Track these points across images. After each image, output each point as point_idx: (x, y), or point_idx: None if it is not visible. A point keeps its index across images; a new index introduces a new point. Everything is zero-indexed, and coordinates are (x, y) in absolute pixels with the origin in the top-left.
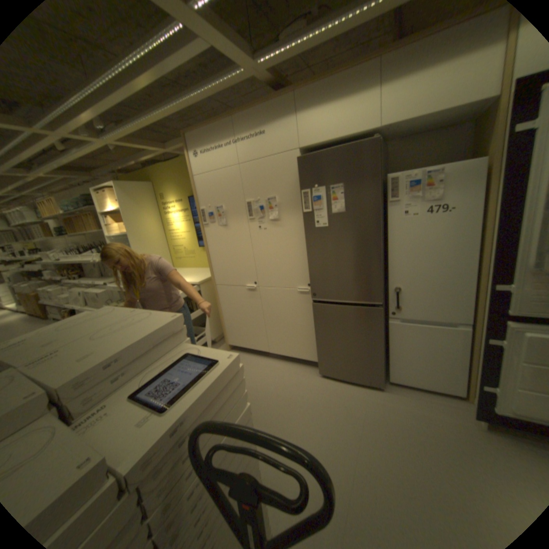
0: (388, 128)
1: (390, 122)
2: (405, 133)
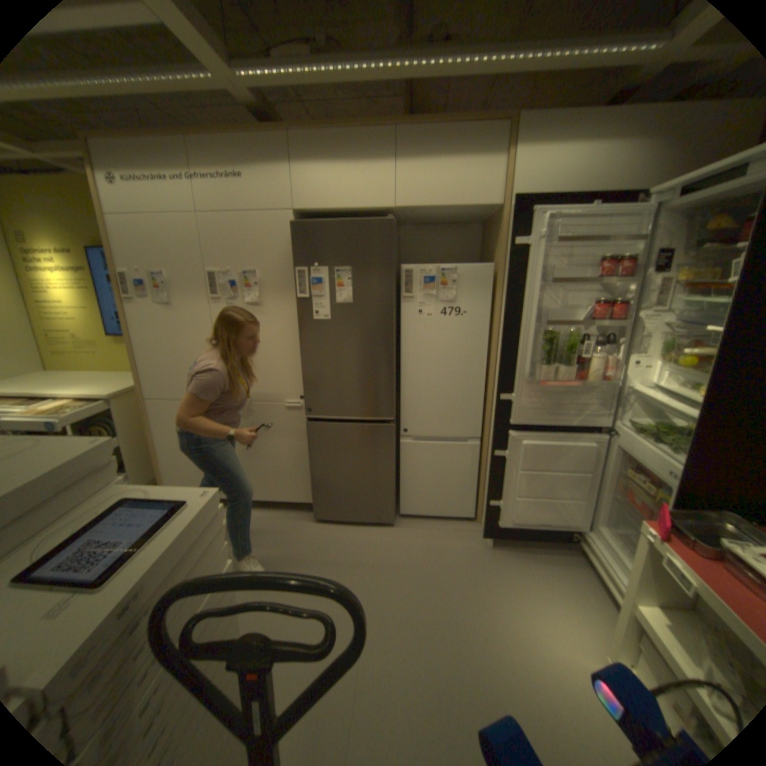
0: (403, 211)
1: (405, 205)
2: (419, 221)
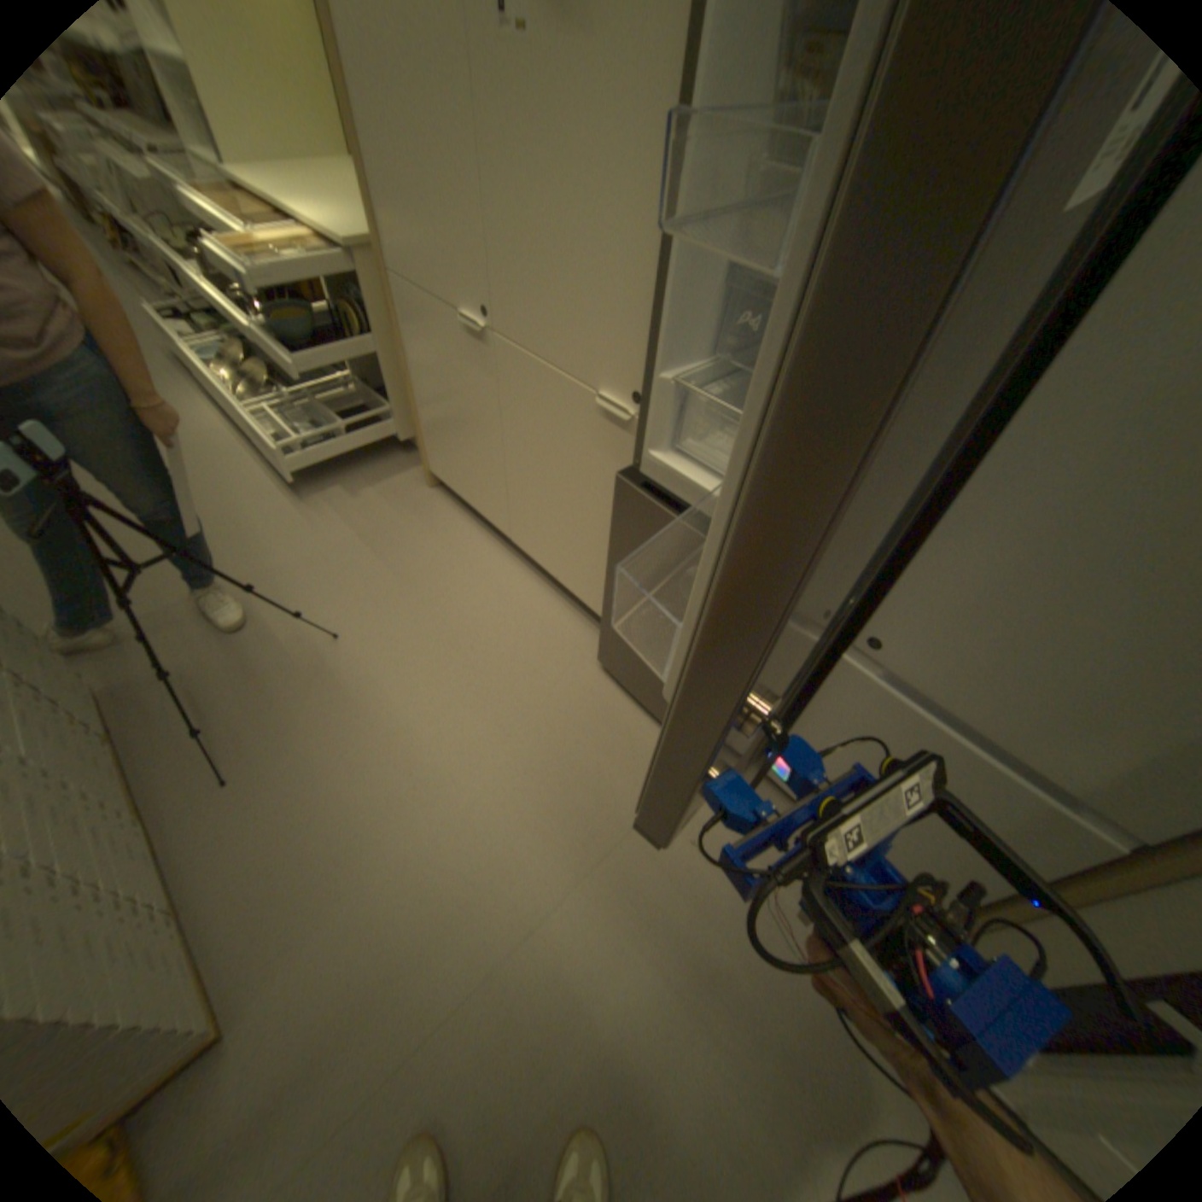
0: None
1: None
2: None
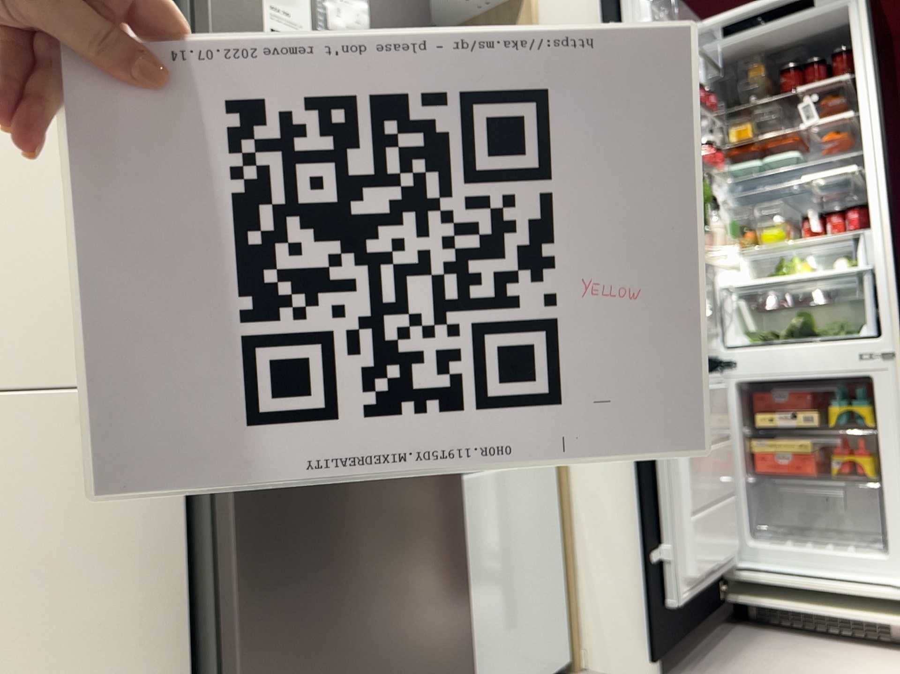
0: None
1: None
2: None
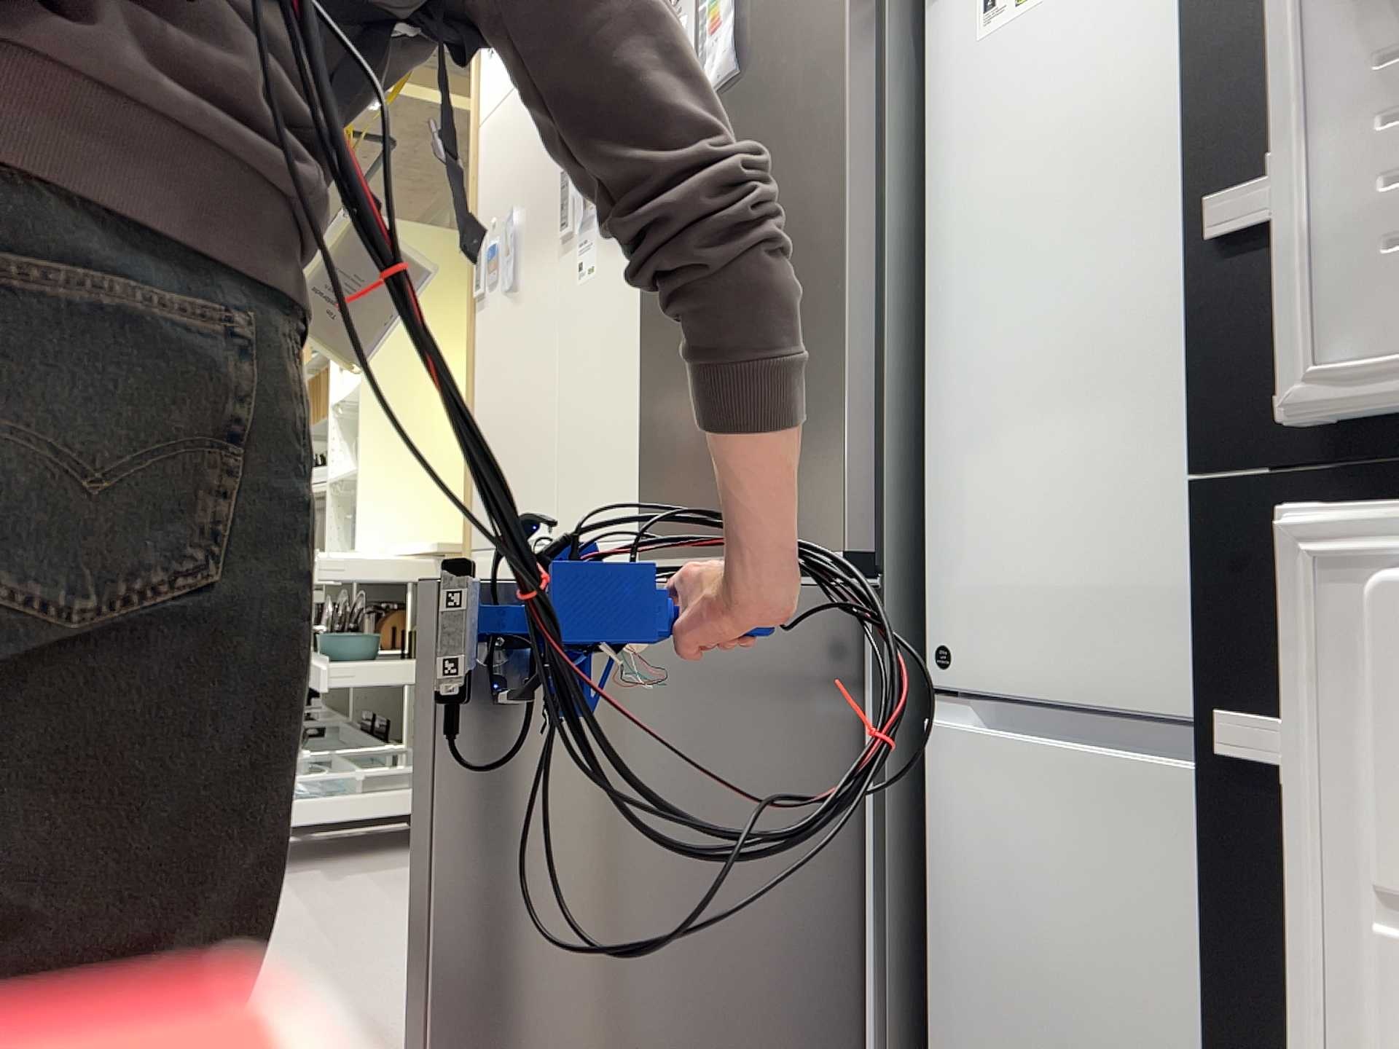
0: None
1: None
2: None
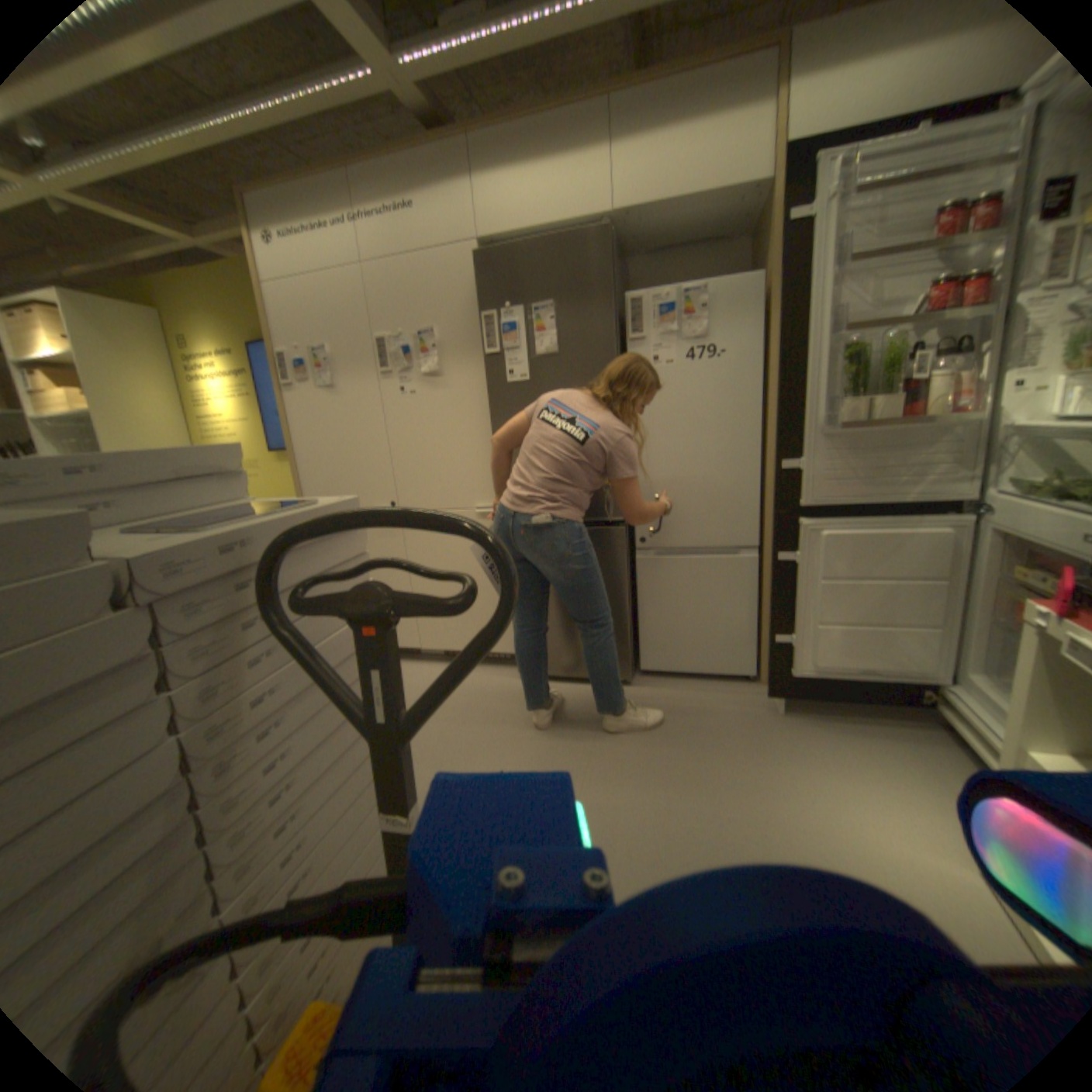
0: (624, 217)
1: (625, 204)
2: (652, 240)
